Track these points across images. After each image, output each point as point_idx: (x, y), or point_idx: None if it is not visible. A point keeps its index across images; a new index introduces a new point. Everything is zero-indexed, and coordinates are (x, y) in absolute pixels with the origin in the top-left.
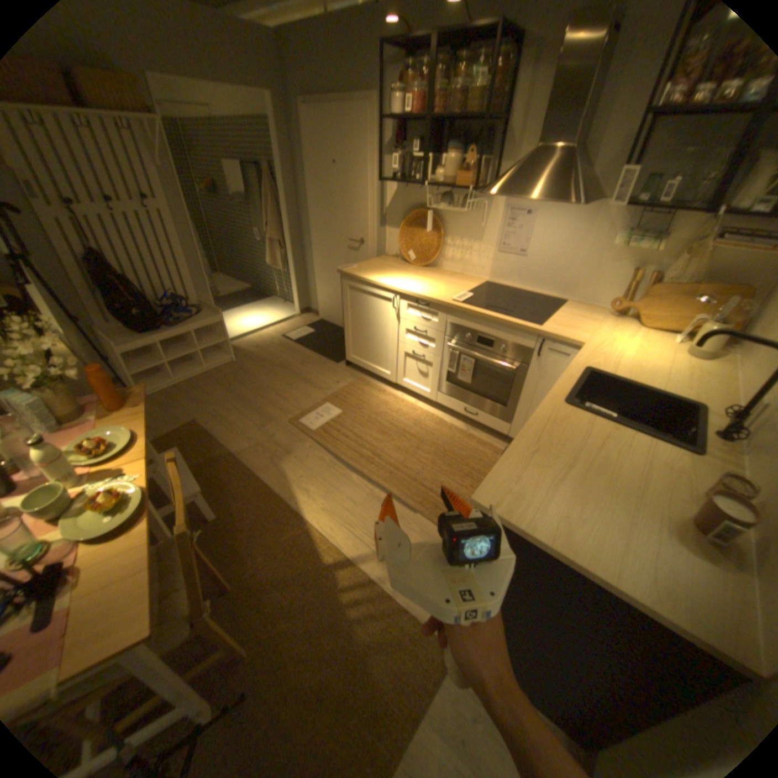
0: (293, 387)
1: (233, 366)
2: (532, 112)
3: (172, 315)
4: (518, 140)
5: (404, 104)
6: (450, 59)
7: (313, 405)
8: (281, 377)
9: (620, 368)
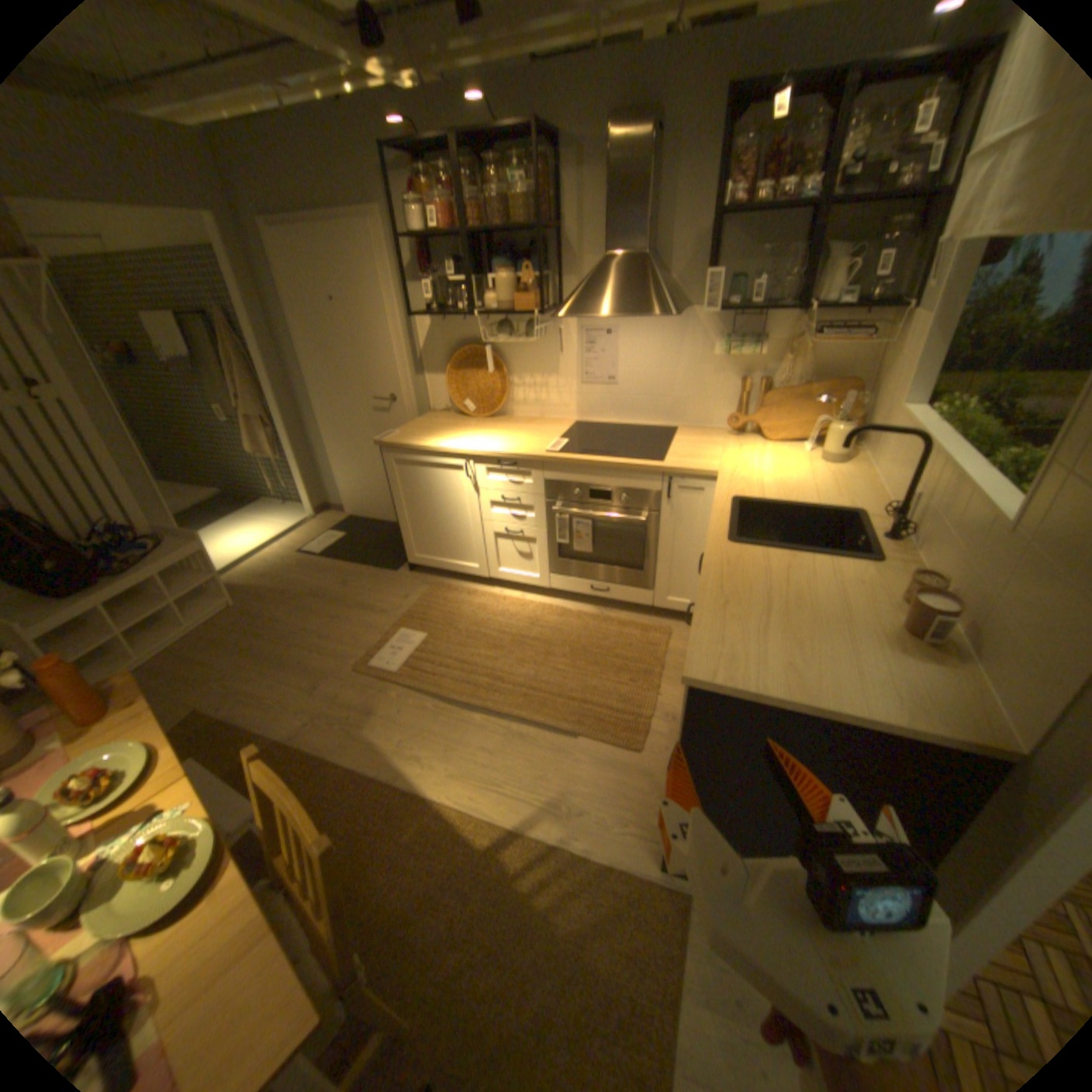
0: (340, 620)
1: (232, 613)
2: (586, 217)
3: (112, 557)
4: (576, 250)
5: (419, 217)
6: (472, 162)
7: (380, 637)
8: (317, 611)
9: (765, 491)
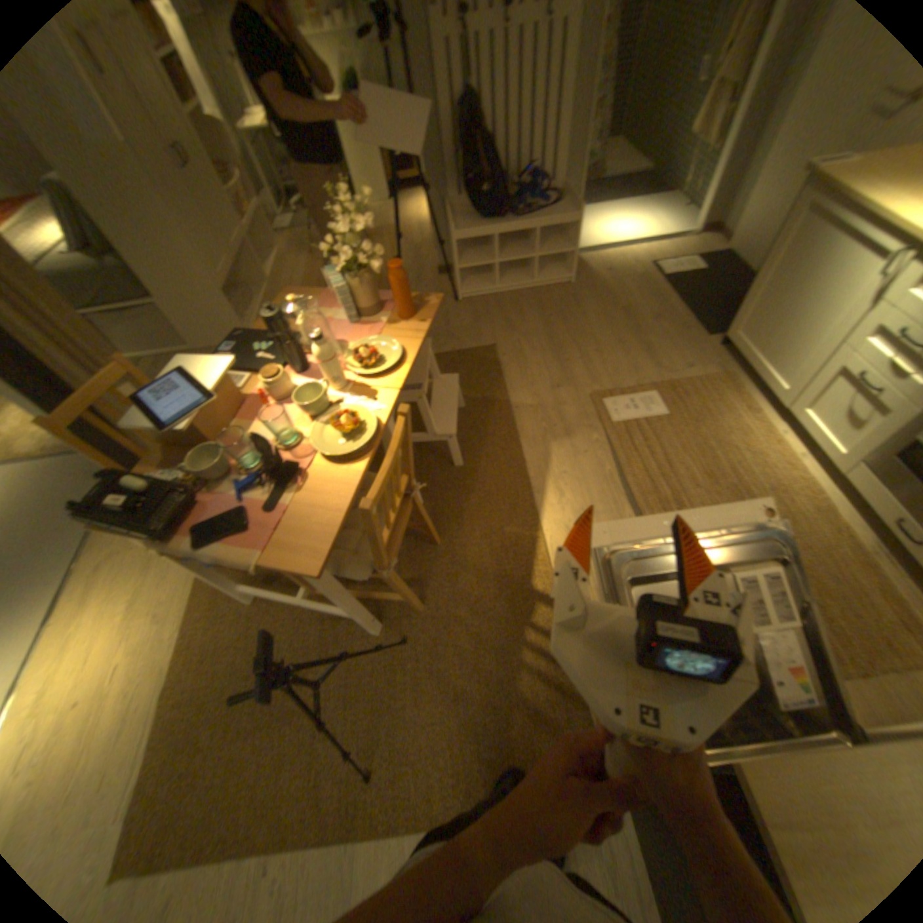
0: (623, 348)
1: (568, 290)
2: None
3: (527, 199)
4: None
5: None
6: None
7: (634, 385)
8: (616, 328)
9: None
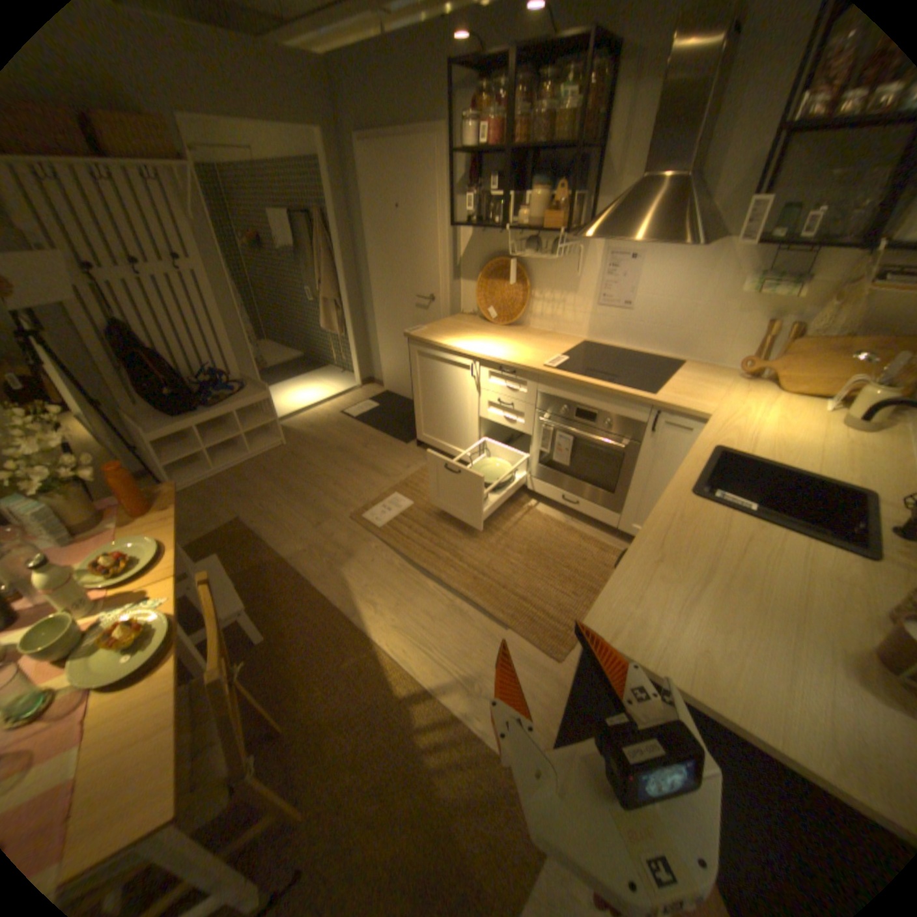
0: (354, 474)
1: (284, 450)
2: (635, 135)
3: (212, 392)
4: (618, 170)
5: (478, 134)
6: (532, 79)
7: (379, 495)
8: (340, 462)
9: (759, 445)
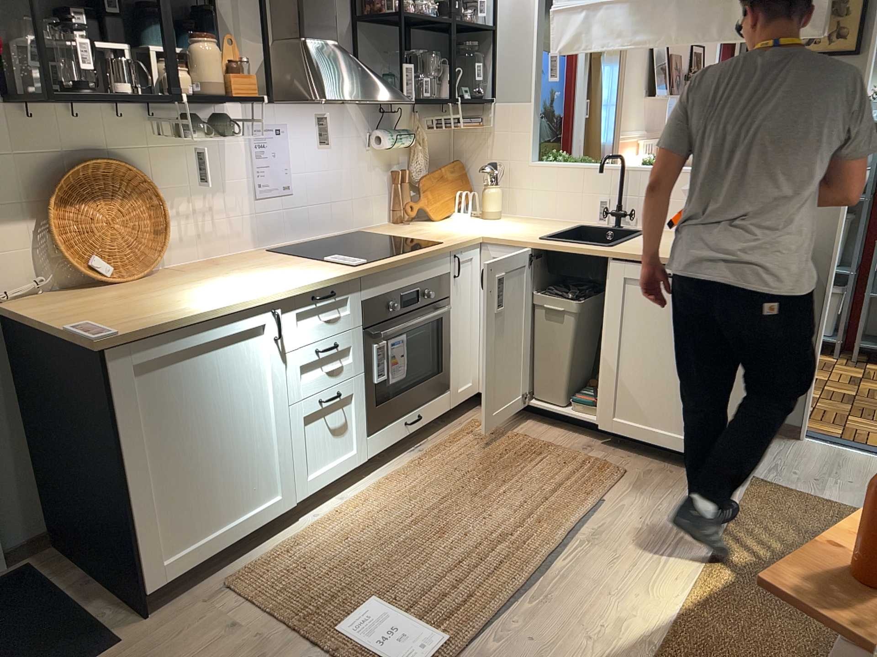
0: None
1: None
2: None
3: None
4: (235, 32)
5: None
6: None
7: None
8: None
9: (530, 233)
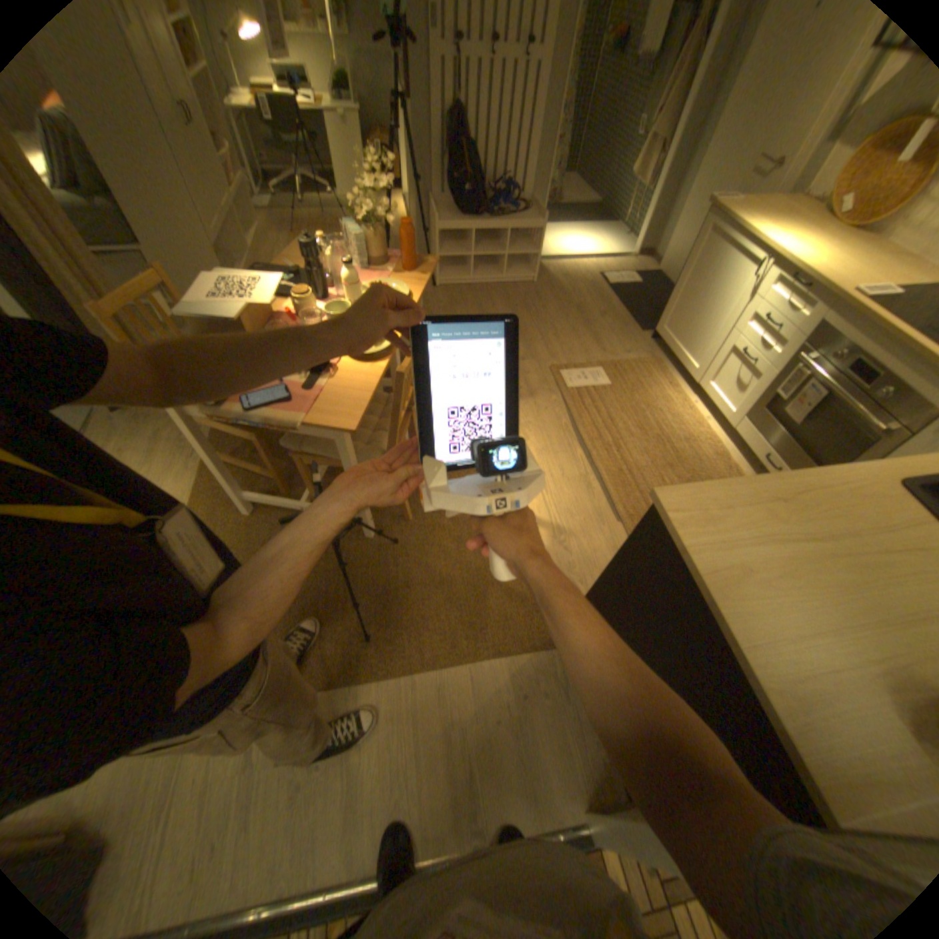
0: (575, 336)
1: (530, 288)
2: None
3: (499, 206)
4: None
5: None
6: None
7: (584, 363)
8: (569, 320)
9: None
